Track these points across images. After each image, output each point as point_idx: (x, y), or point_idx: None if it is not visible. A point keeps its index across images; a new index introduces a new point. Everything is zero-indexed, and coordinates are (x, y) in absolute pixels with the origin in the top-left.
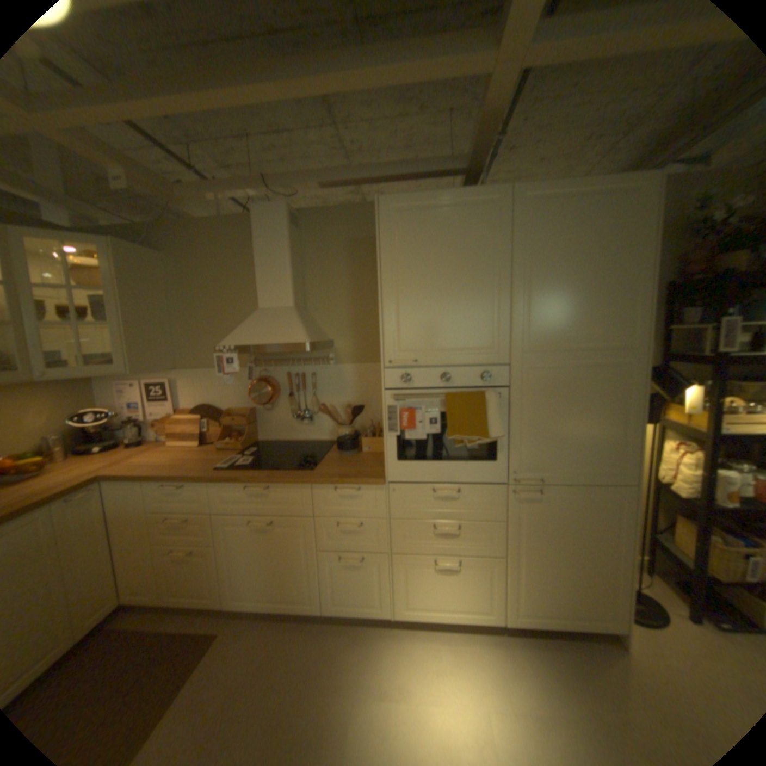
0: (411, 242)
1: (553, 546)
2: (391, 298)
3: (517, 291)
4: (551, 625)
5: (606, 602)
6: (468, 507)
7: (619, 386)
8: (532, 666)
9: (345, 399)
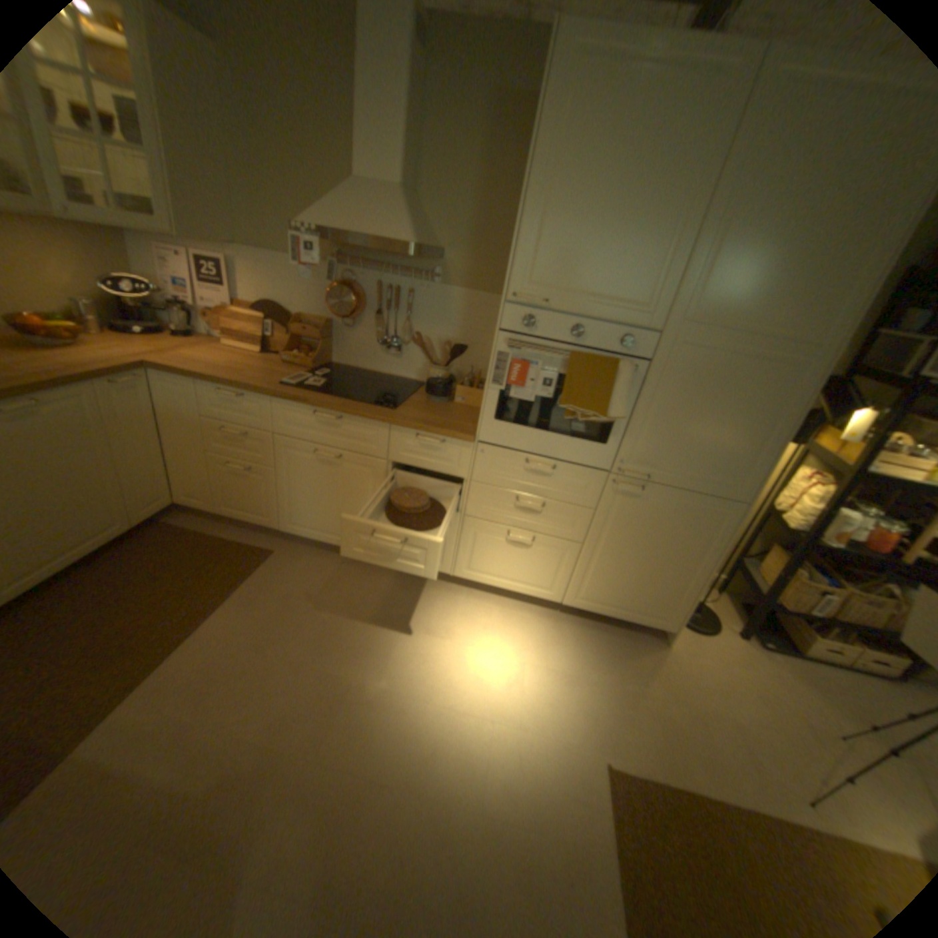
0: (587, 115)
1: (633, 543)
2: (536, 203)
3: (706, 231)
4: (604, 611)
5: (666, 603)
6: (557, 486)
7: (779, 390)
8: (575, 639)
9: (443, 335)
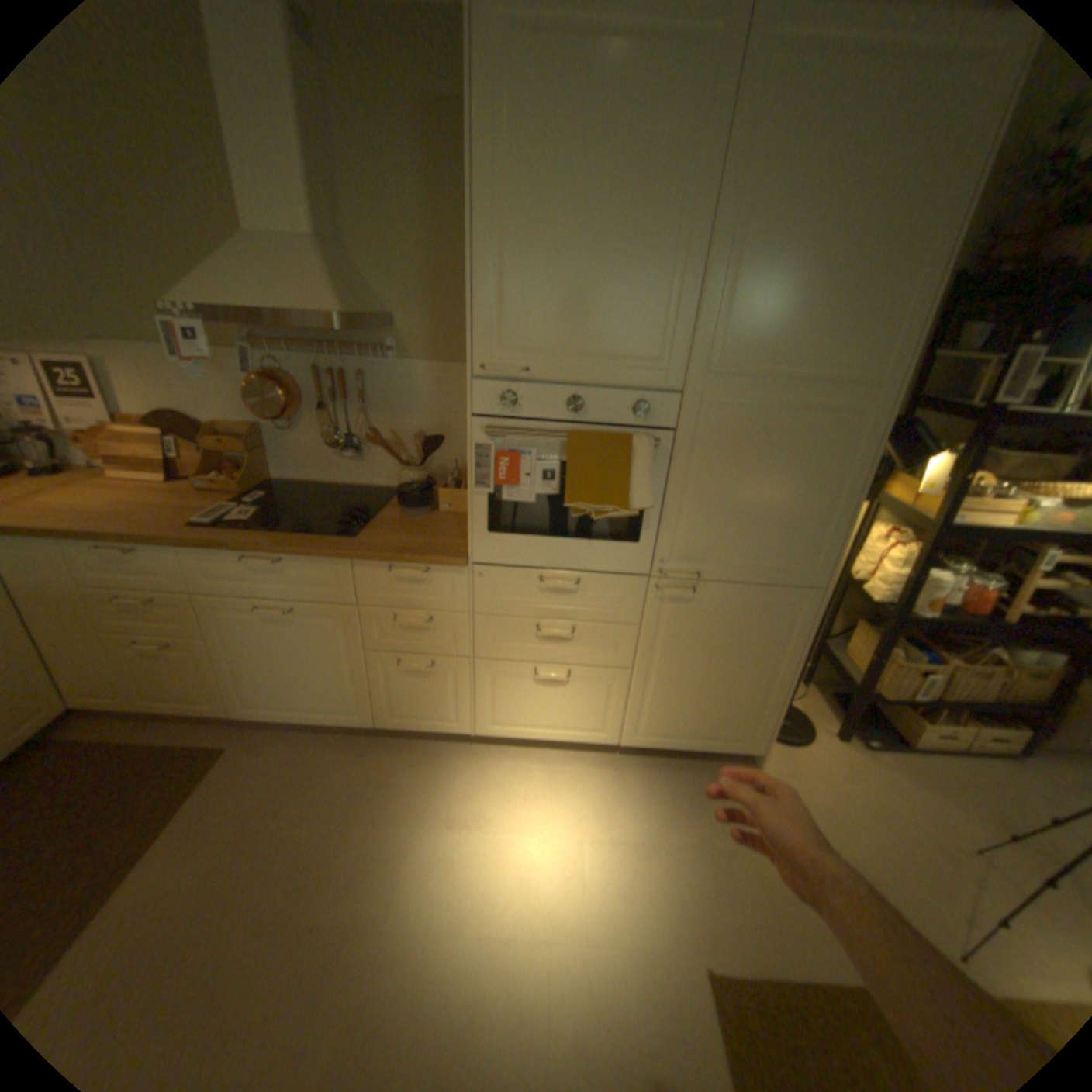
0: (534, 115)
1: (694, 658)
2: (488, 241)
3: (717, 256)
4: (673, 745)
5: (746, 723)
6: (587, 603)
7: (838, 446)
8: (642, 789)
9: (413, 423)
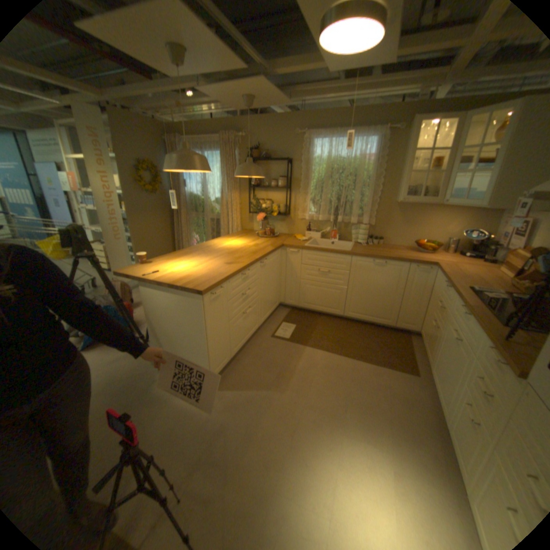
0: None
1: None
2: None
3: None
4: None
5: None
6: None
7: None
8: None
9: None
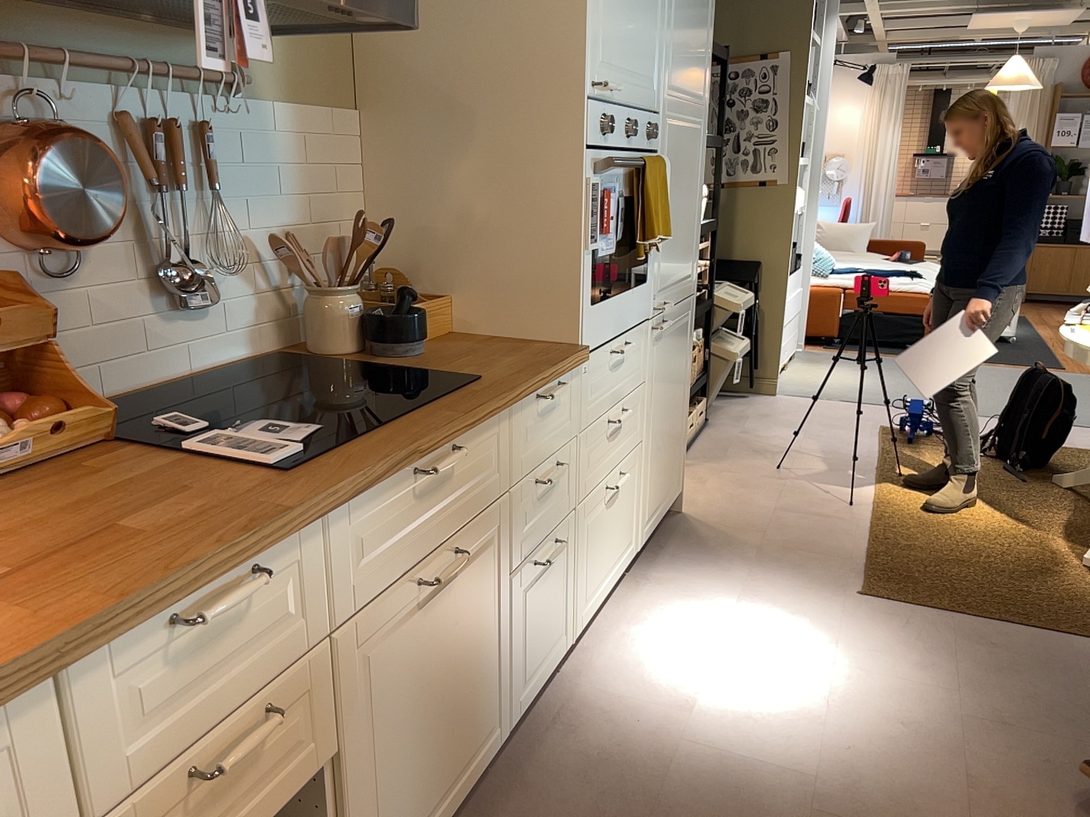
0: None
1: (664, 400)
2: None
3: None
4: (657, 518)
5: (678, 457)
6: (629, 370)
7: (697, 159)
8: (677, 572)
9: (278, 220)
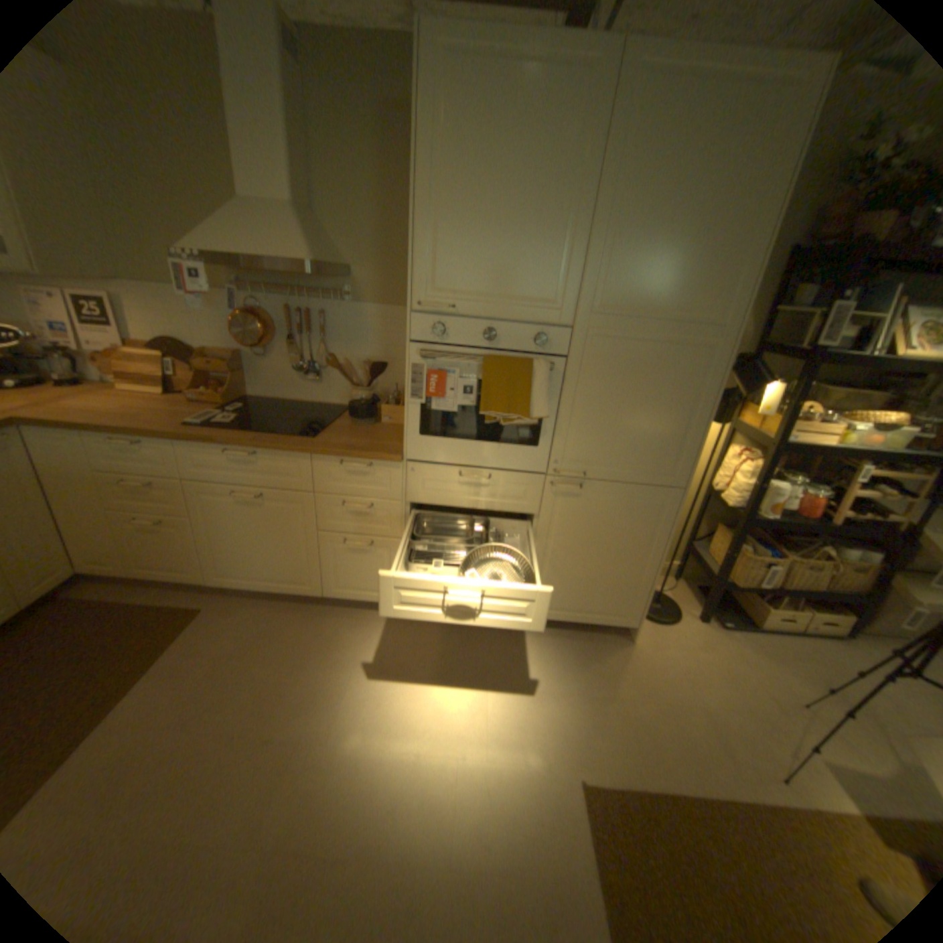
0: (463, 115)
1: (581, 543)
2: (427, 207)
3: (598, 223)
4: (564, 617)
5: (623, 599)
6: (496, 495)
7: (693, 372)
8: (538, 651)
9: (363, 354)
